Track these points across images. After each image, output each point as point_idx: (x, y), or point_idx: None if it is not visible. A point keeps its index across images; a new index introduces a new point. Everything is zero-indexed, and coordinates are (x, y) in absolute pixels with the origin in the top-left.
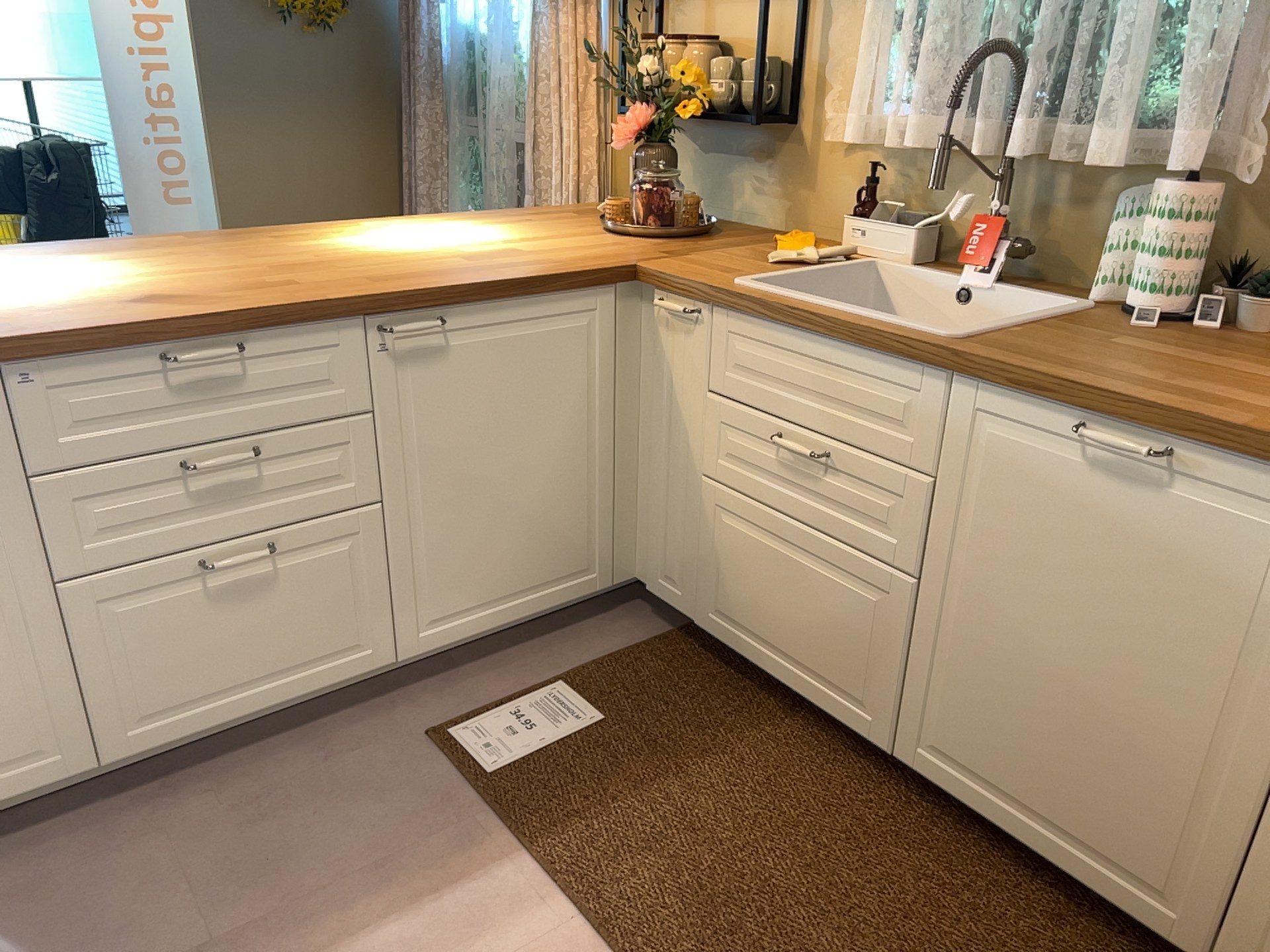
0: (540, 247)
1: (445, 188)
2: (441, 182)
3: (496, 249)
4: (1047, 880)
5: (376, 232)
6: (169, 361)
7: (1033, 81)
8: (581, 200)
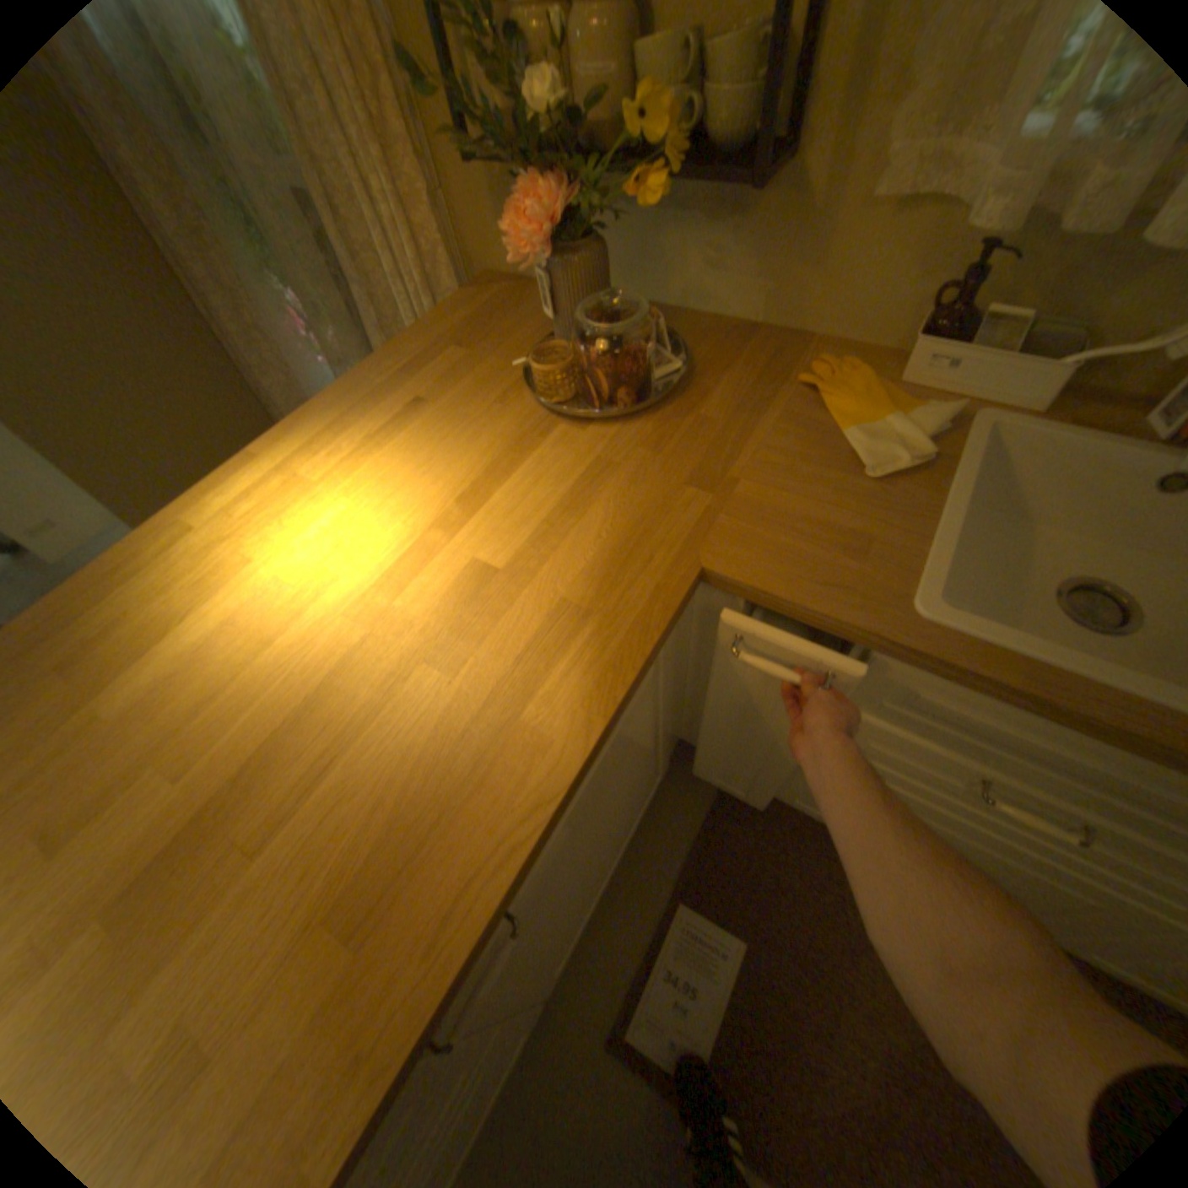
0: (510, 535)
1: (223, 260)
2: (213, 252)
3: (453, 580)
4: None
5: (221, 557)
6: None
7: None
8: (433, 286)
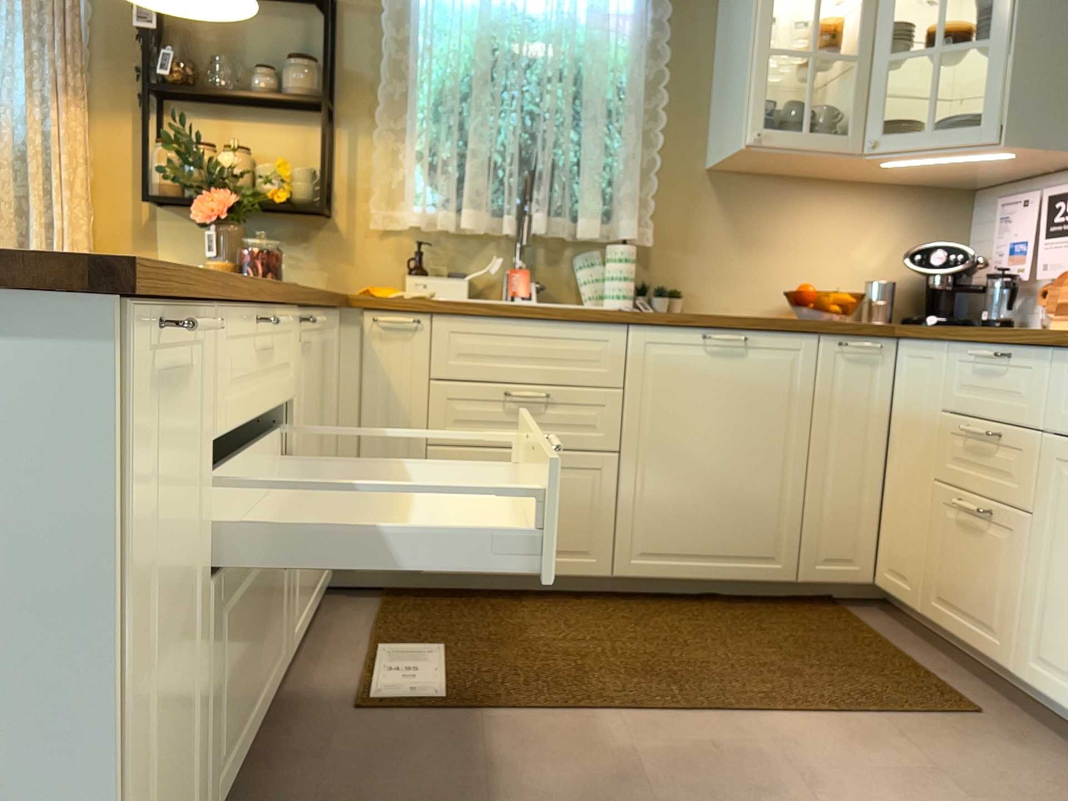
0: None
1: None
2: None
3: None
4: (707, 601)
5: None
6: (265, 324)
7: (538, 191)
8: None
